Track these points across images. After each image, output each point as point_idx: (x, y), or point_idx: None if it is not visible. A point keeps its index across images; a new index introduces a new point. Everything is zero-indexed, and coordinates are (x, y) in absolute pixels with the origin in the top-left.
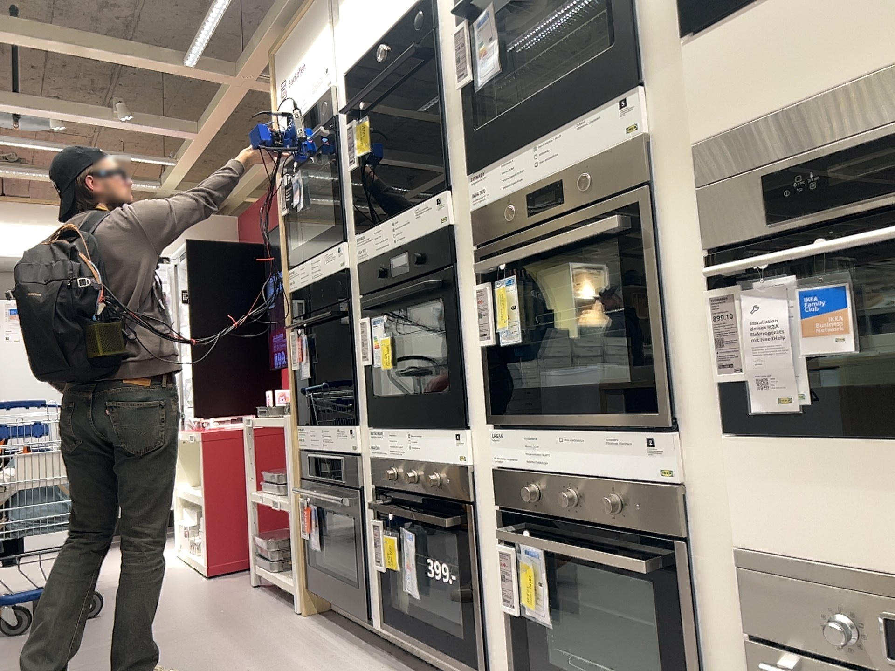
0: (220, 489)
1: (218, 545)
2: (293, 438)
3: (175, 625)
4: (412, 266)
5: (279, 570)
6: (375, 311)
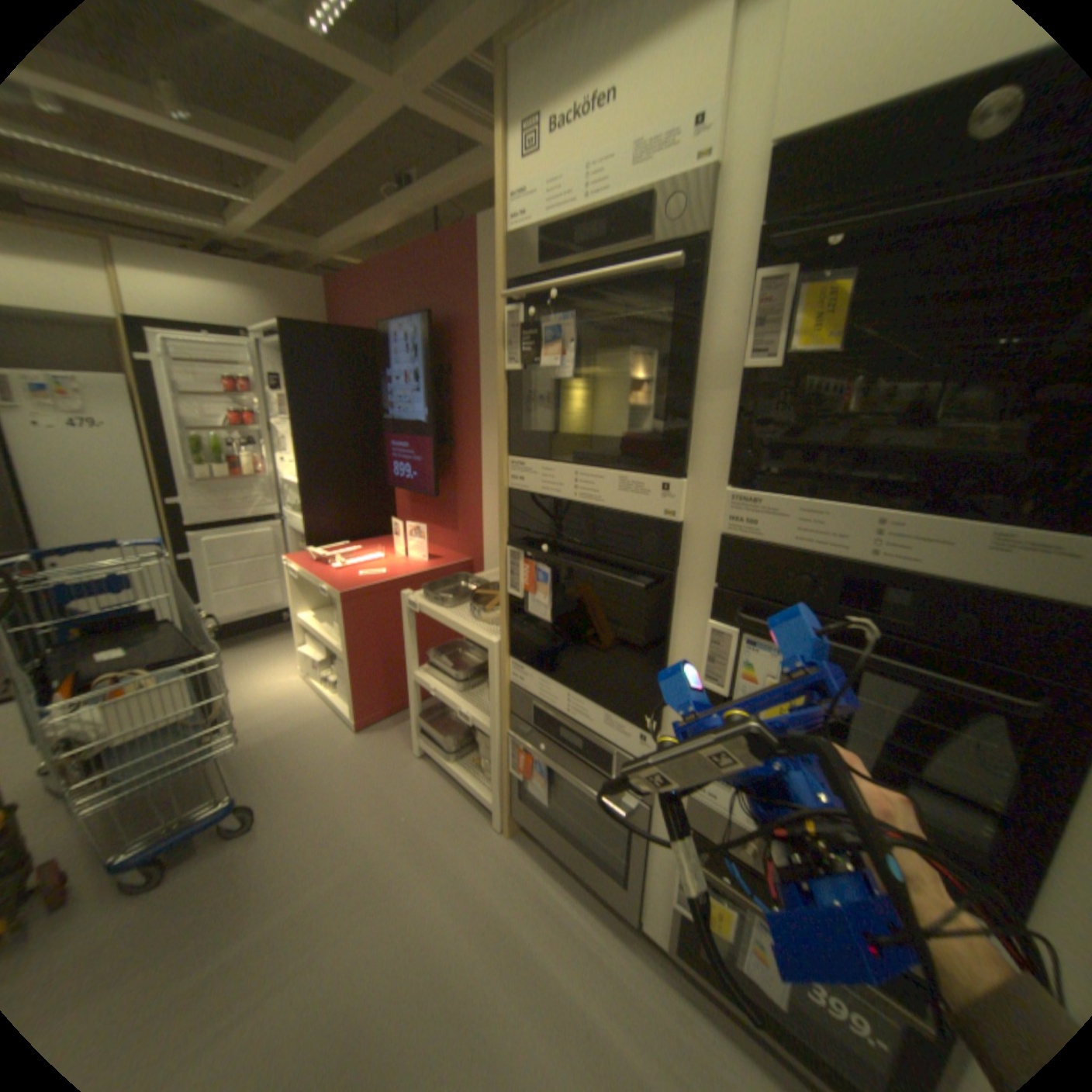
0: (364, 651)
1: (364, 704)
2: (503, 670)
3: (357, 862)
4: (935, 629)
5: (456, 763)
6: (764, 634)
